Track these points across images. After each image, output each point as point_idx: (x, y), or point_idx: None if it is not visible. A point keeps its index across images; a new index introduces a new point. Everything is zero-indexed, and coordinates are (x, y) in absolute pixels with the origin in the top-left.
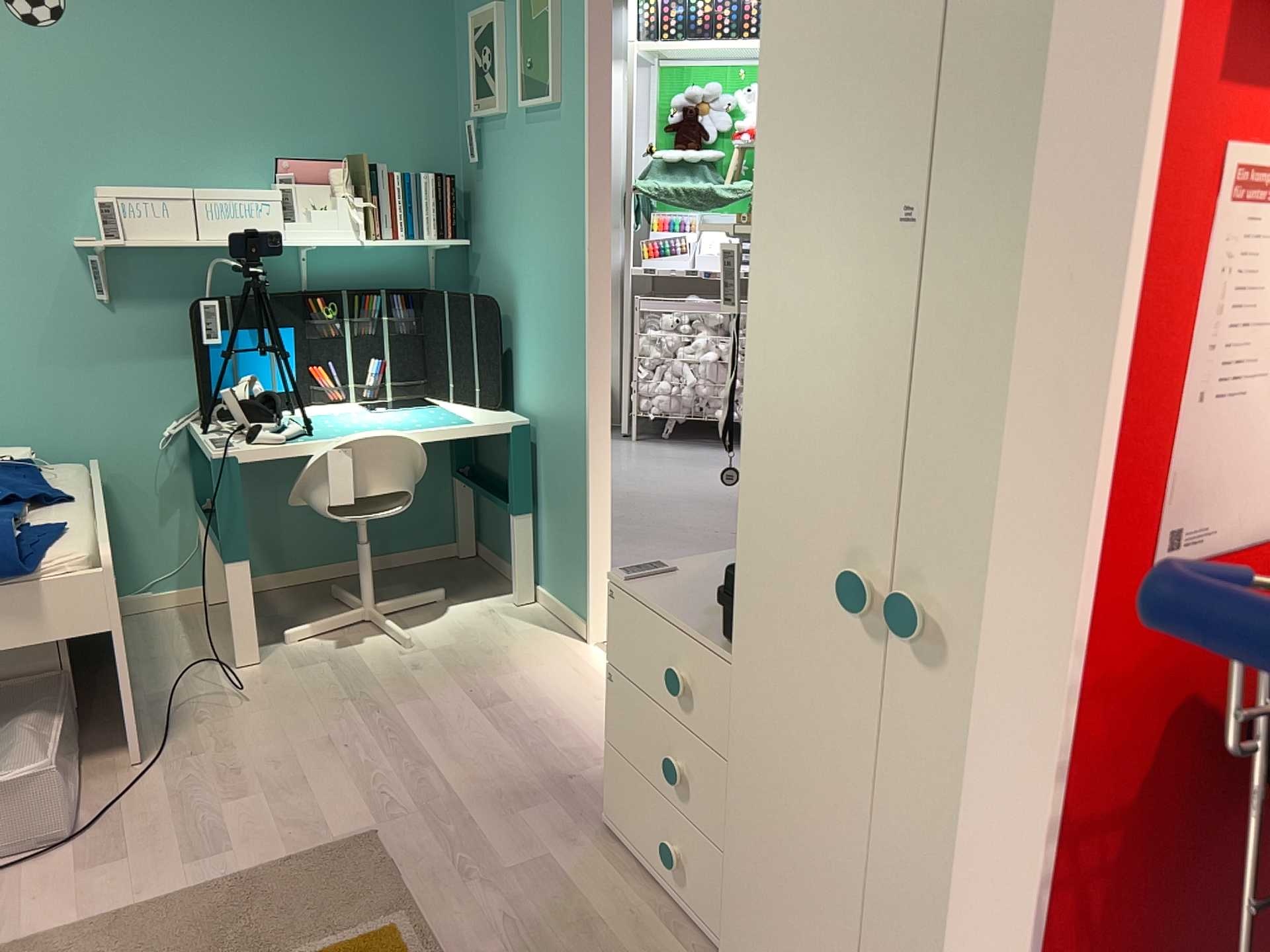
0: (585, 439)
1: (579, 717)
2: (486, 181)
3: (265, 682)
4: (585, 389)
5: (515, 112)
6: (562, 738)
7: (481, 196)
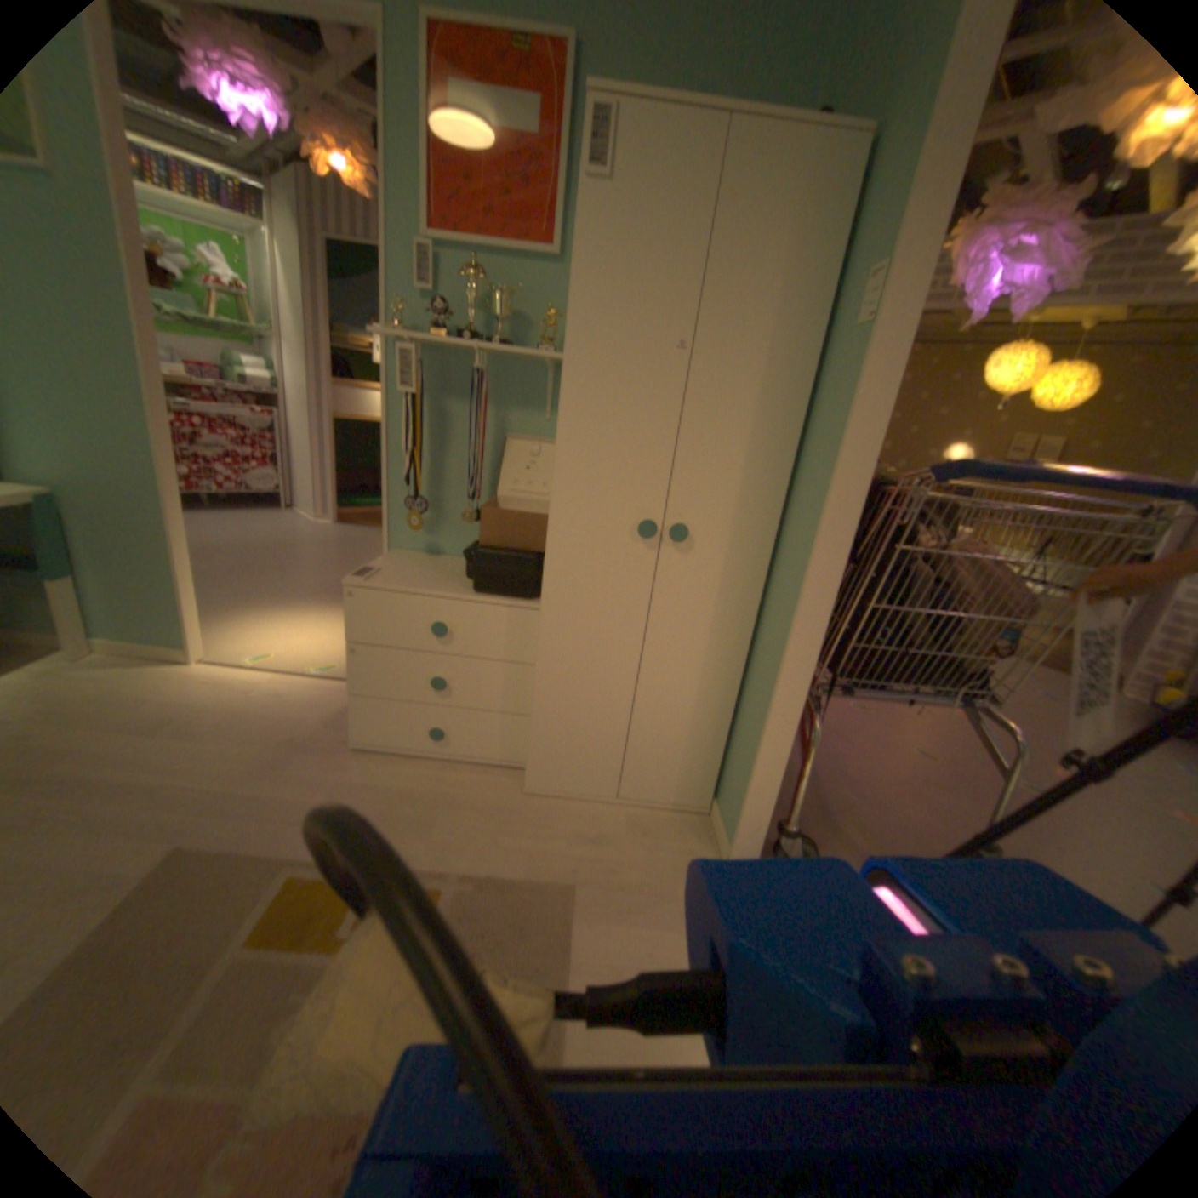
0: (155, 503)
1: (247, 709)
2: None
3: None
4: (148, 460)
5: None
6: (251, 726)
7: None
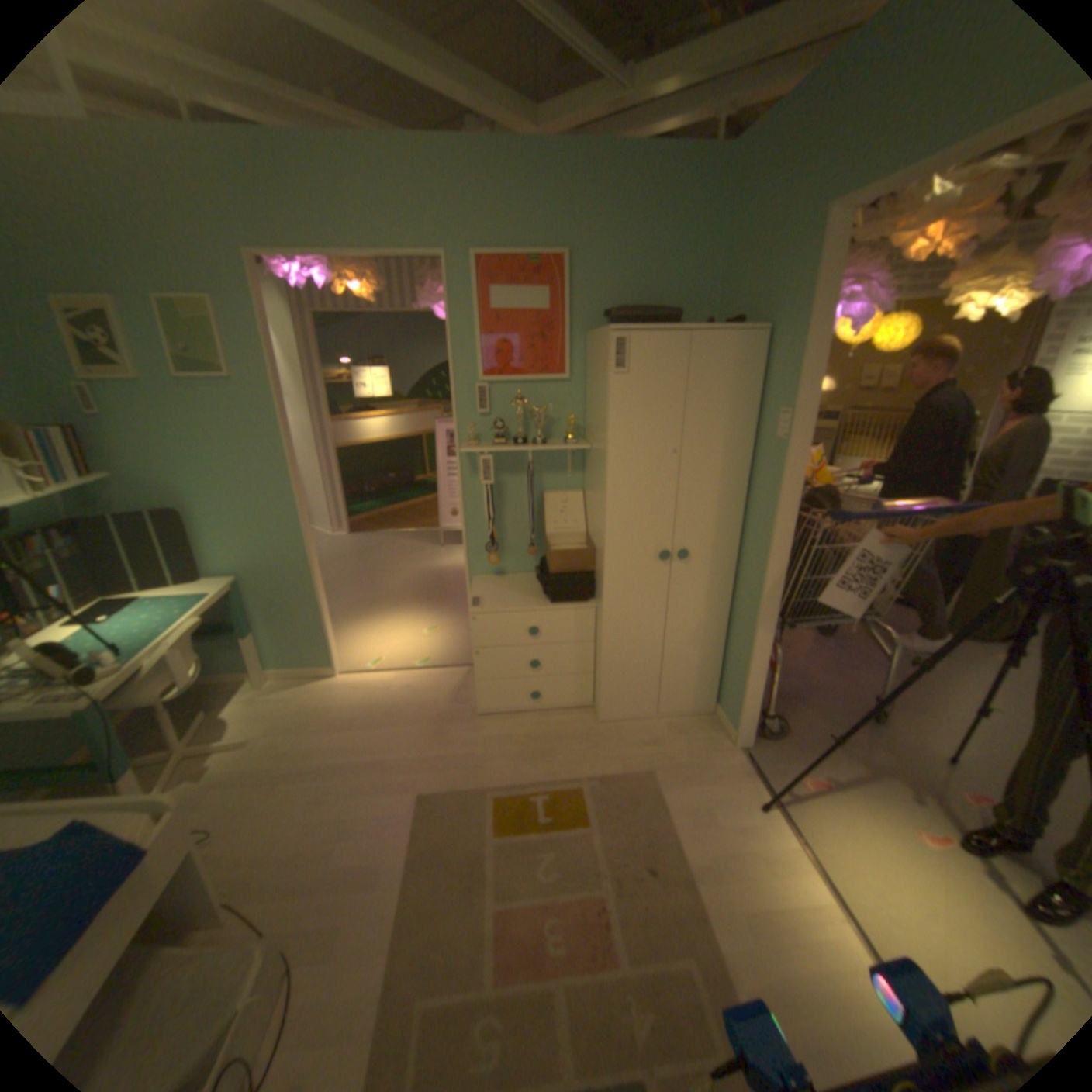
0: (306, 572)
1: (394, 699)
2: (108, 428)
3: (193, 831)
4: (300, 546)
5: (154, 380)
6: (404, 710)
7: (100, 440)
